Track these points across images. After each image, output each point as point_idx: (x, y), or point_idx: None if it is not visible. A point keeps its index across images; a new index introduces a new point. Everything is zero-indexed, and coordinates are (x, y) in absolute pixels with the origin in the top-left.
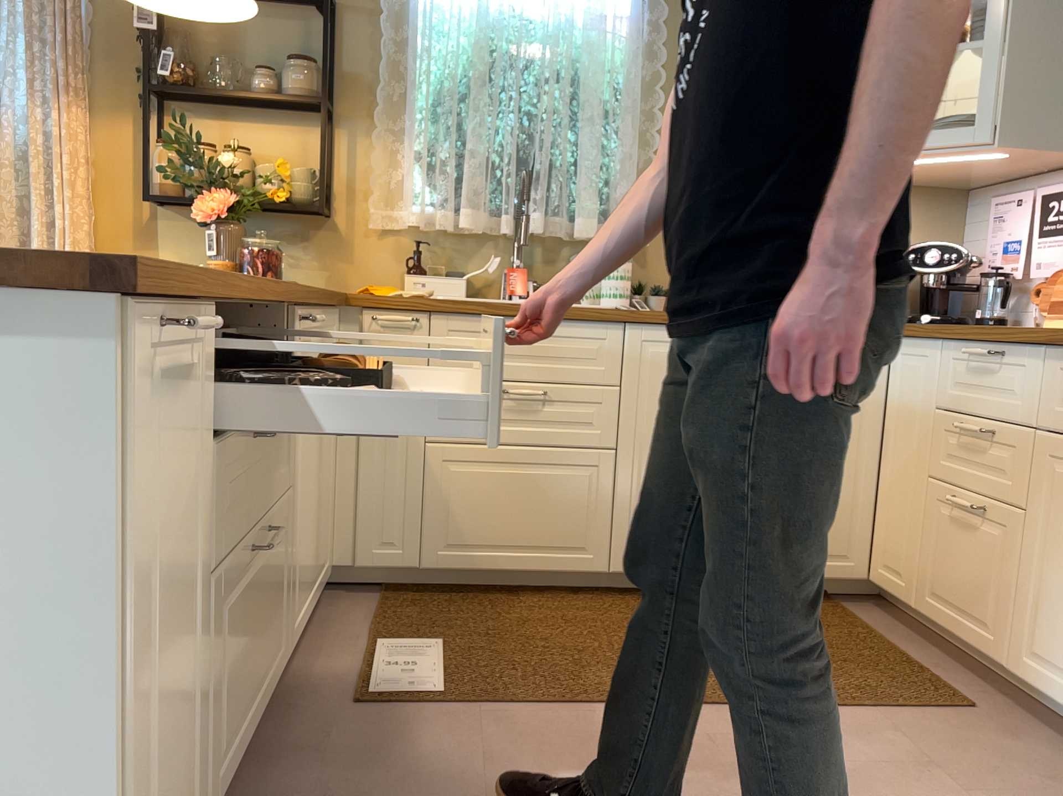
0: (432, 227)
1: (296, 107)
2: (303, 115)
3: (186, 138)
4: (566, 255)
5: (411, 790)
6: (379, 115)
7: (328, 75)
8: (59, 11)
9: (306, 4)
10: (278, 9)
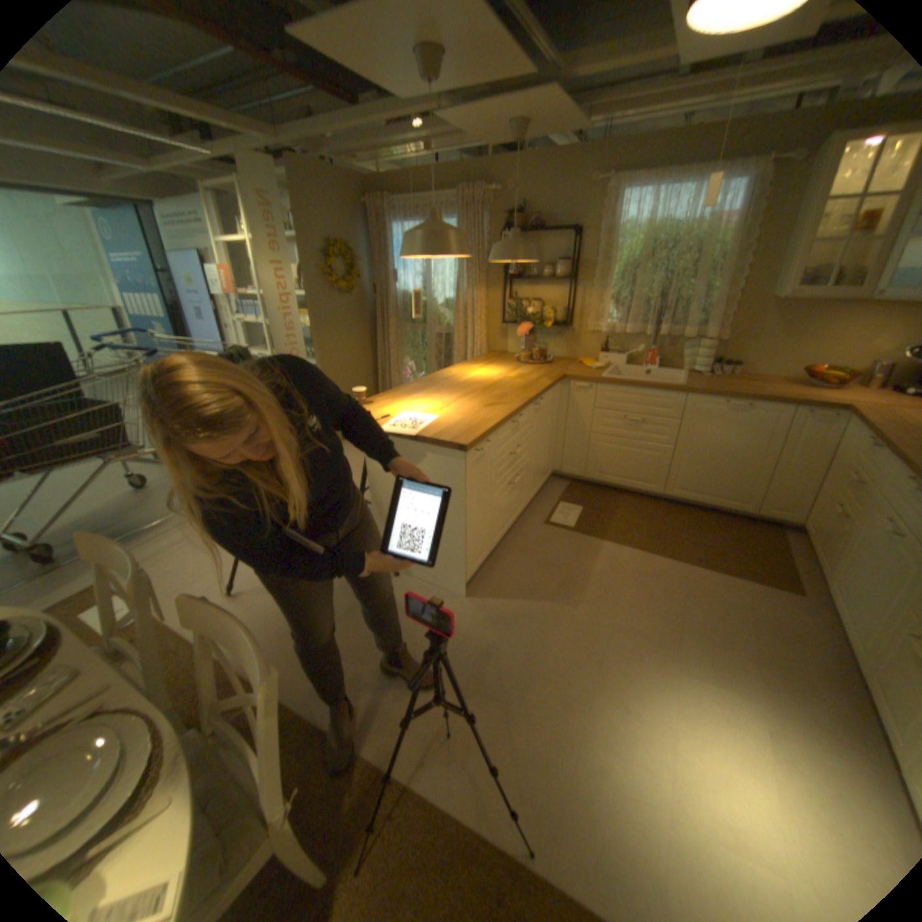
0: (613, 331)
1: (559, 278)
2: (562, 281)
3: (514, 300)
4: (680, 343)
5: (550, 555)
6: (594, 280)
7: (572, 267)
8: (474, 250)
9: (567, 230)
10: (555, 233)
